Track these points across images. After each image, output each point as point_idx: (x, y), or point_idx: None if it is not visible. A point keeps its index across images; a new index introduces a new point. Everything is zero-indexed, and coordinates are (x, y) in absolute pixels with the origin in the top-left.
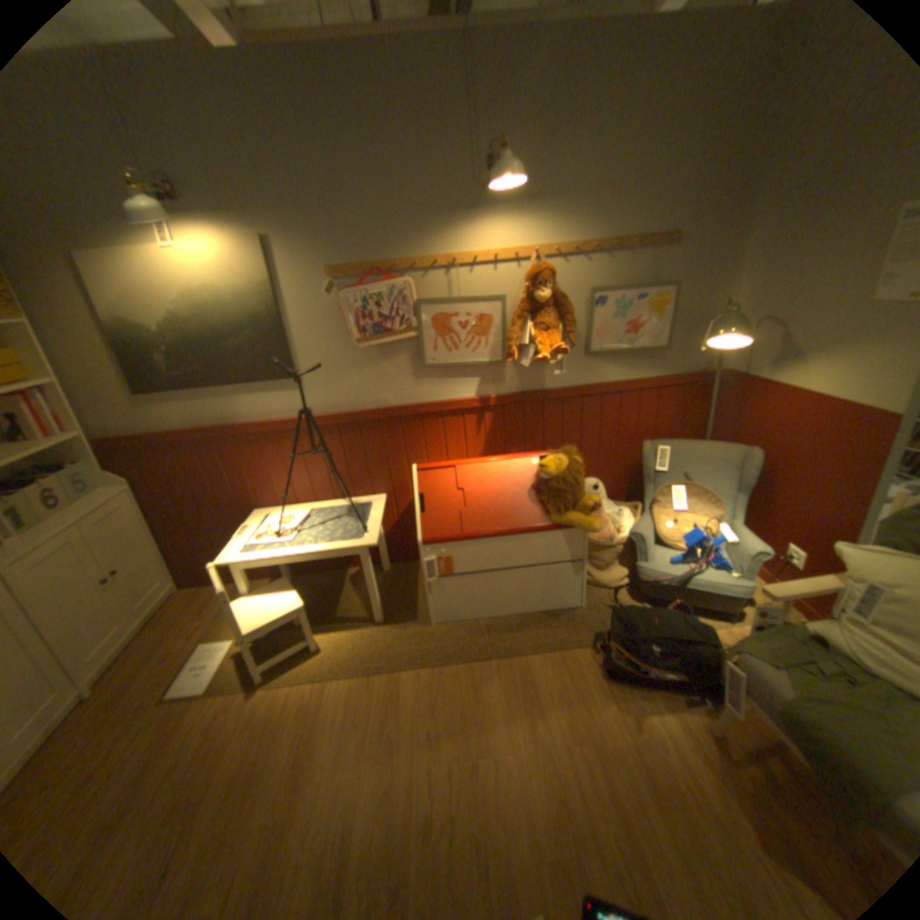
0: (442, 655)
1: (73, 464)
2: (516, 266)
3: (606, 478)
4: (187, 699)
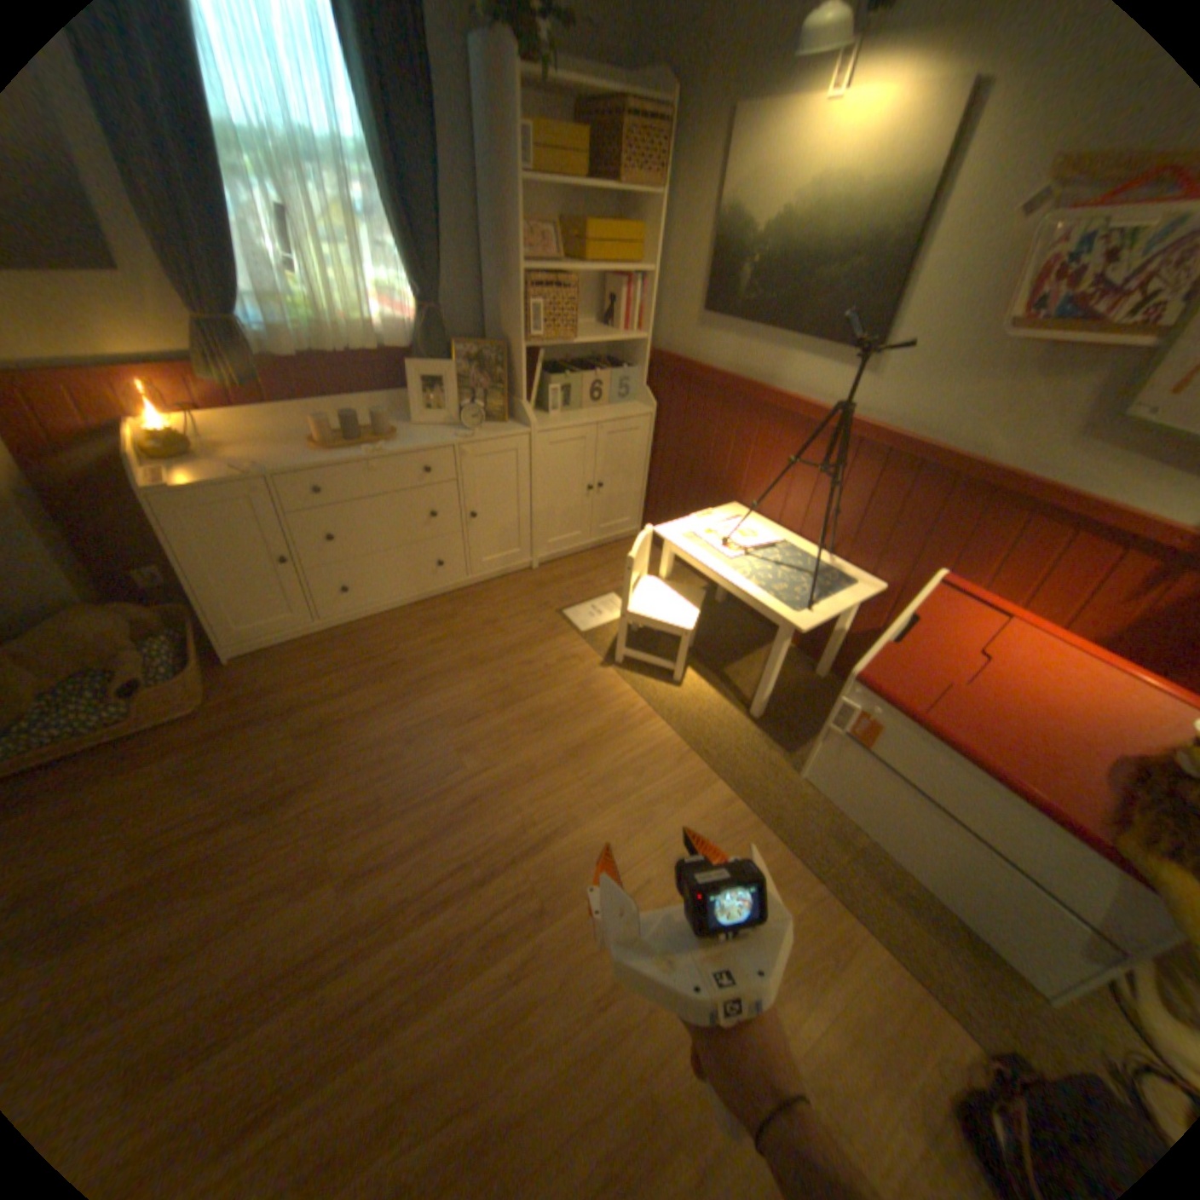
0: (778, 816)
1: (631, 368)
2: None
3: None
4: (574, 627)
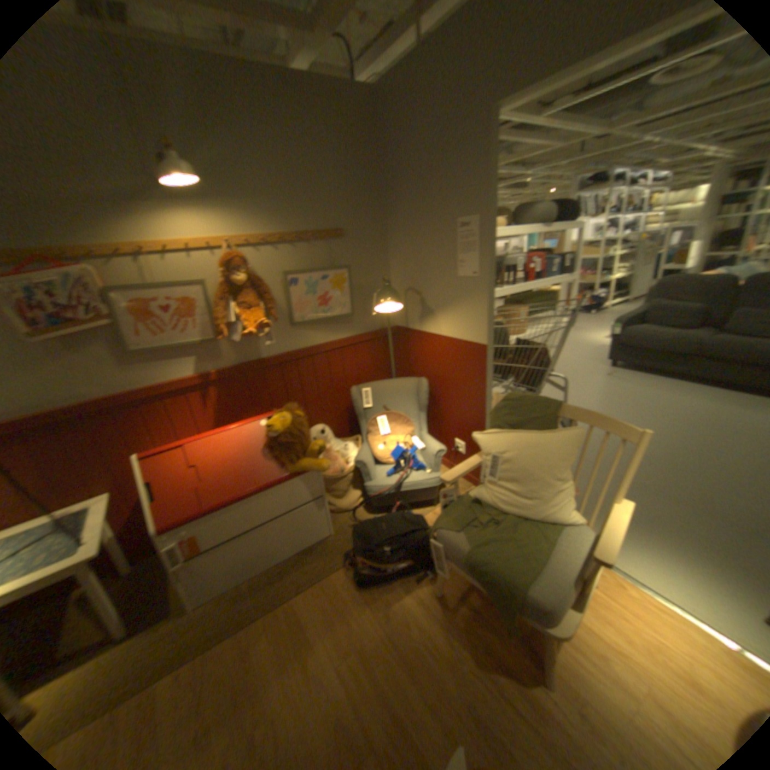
0: (201, 641)
1: None
2: (208, 254)
3: (330, 422)
4: None
